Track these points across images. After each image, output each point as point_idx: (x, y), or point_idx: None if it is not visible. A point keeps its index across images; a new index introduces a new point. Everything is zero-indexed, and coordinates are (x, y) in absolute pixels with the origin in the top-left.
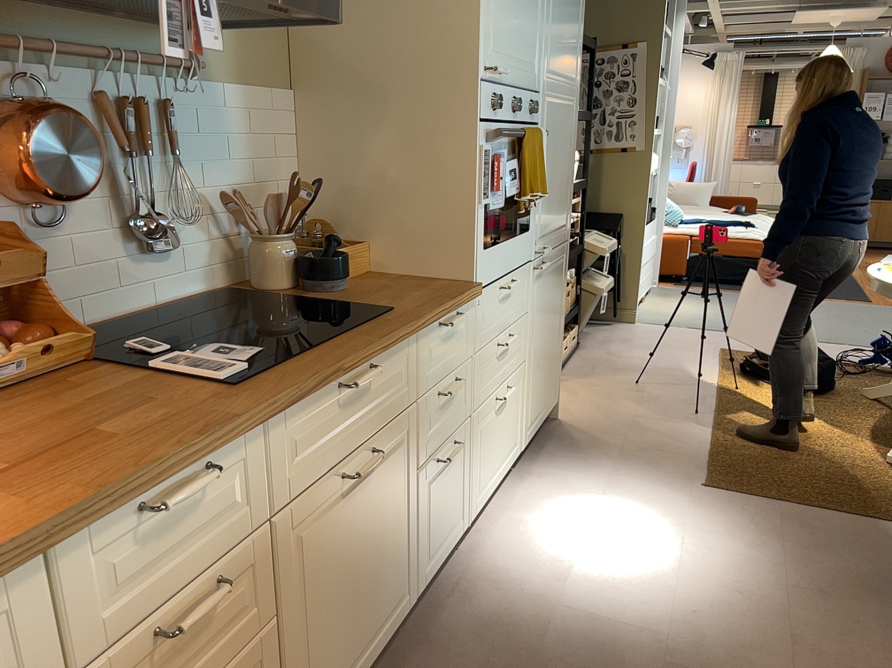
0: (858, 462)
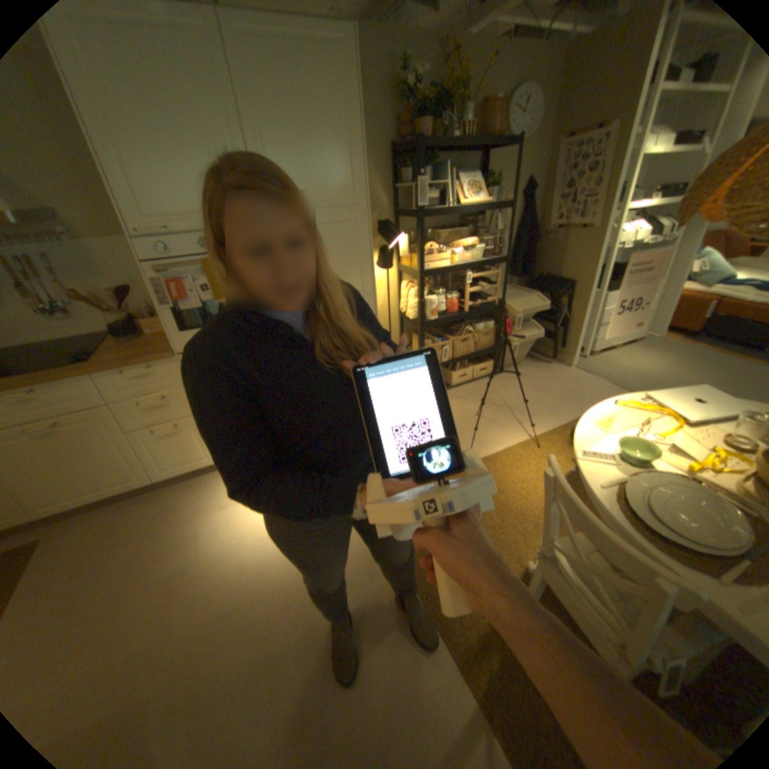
0: (506, 554)
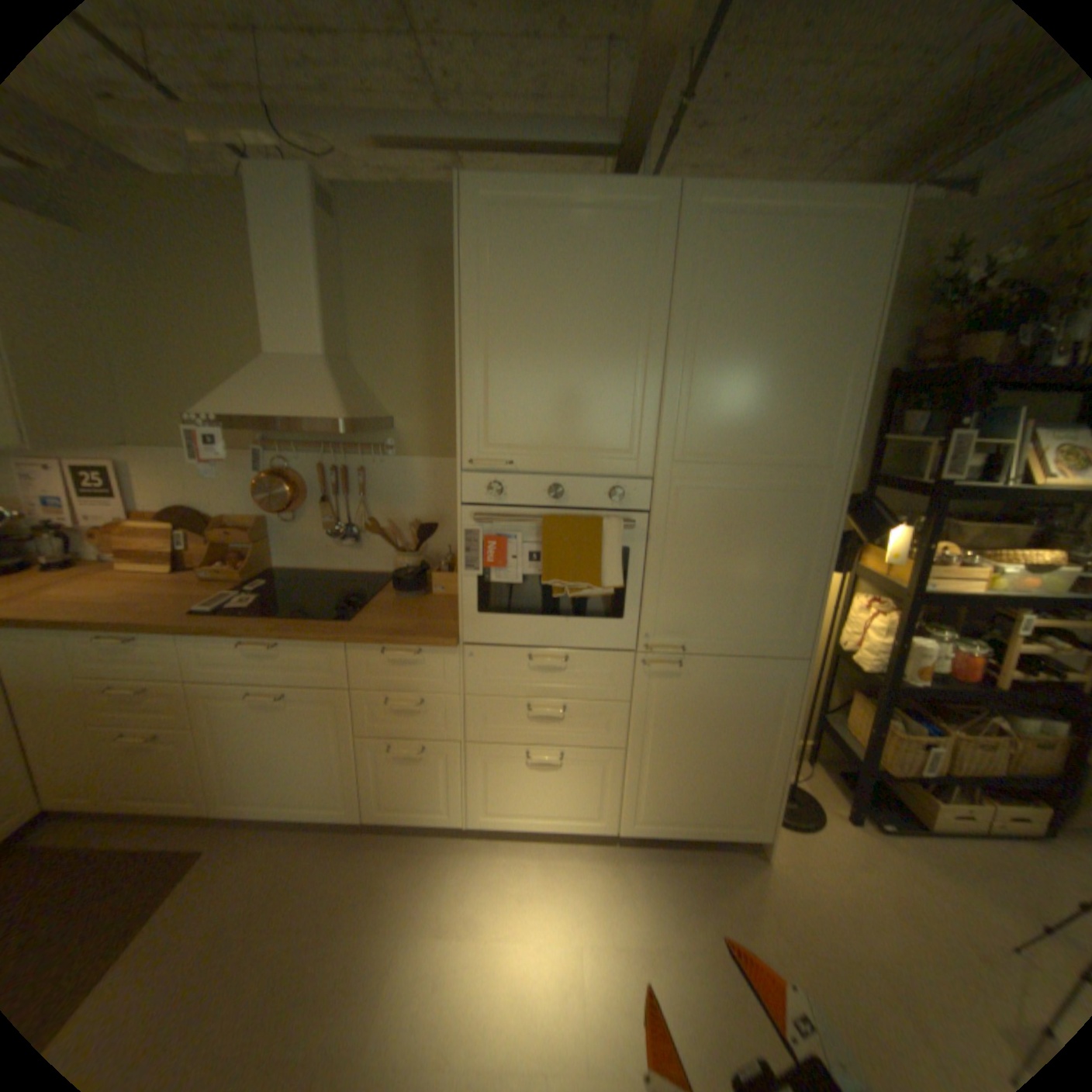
0: None
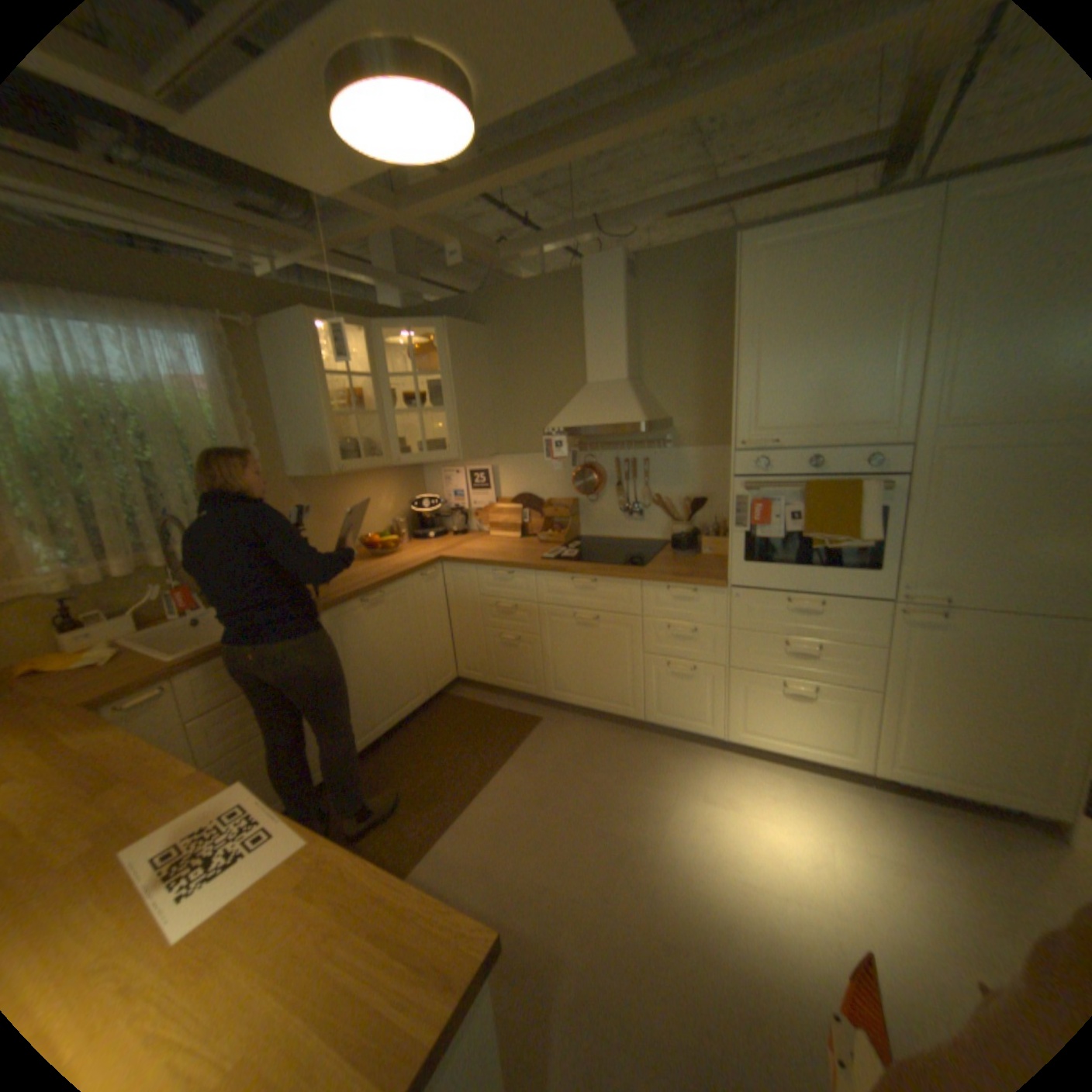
0: None
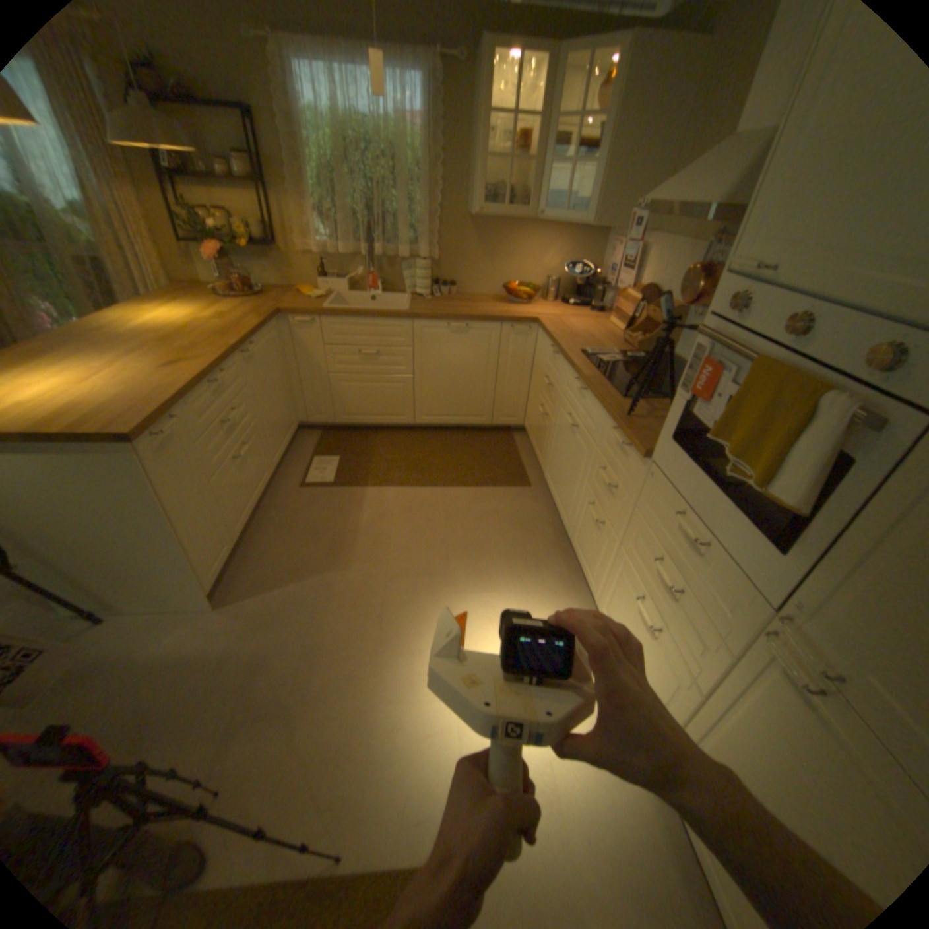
0: None
